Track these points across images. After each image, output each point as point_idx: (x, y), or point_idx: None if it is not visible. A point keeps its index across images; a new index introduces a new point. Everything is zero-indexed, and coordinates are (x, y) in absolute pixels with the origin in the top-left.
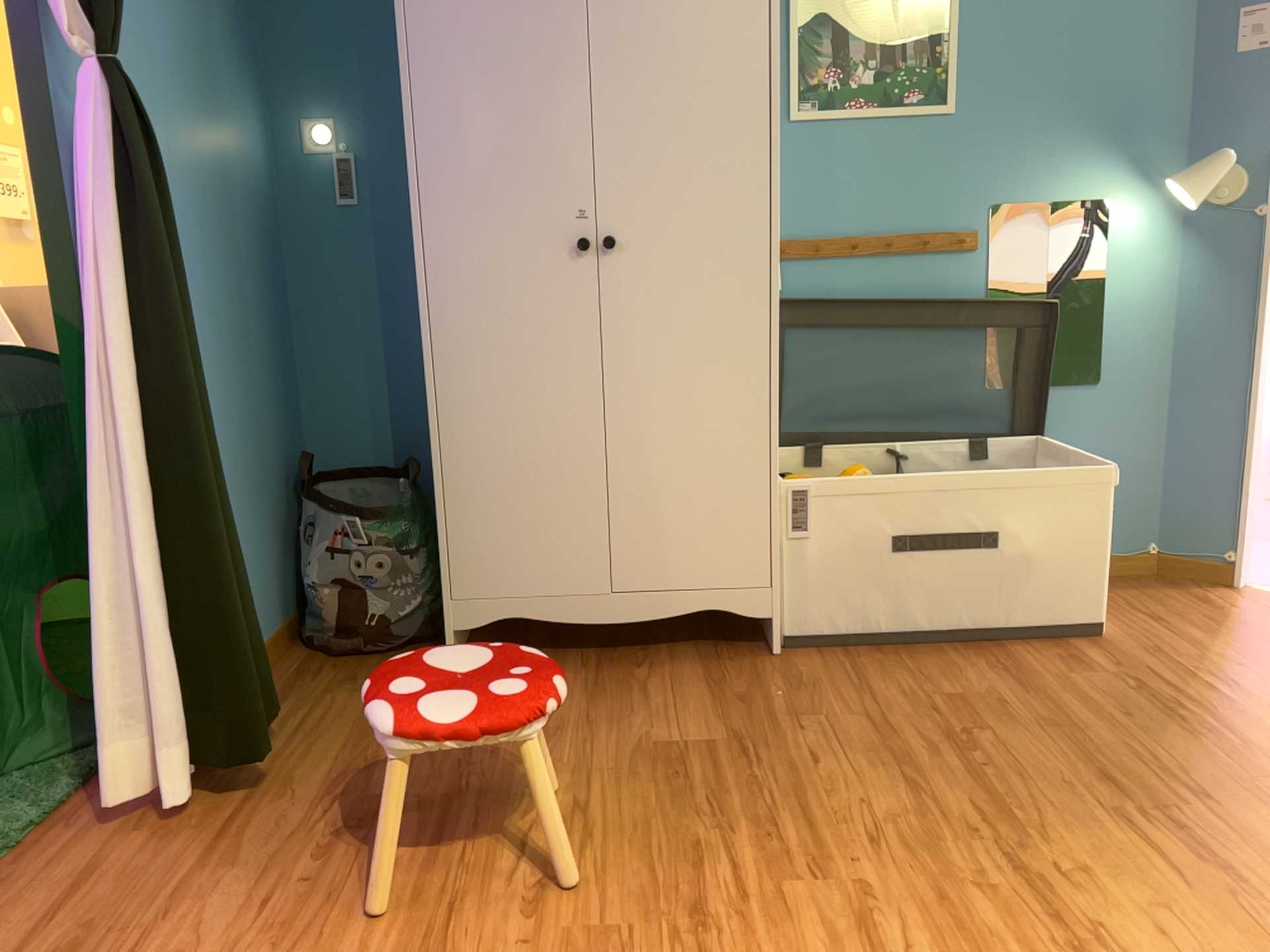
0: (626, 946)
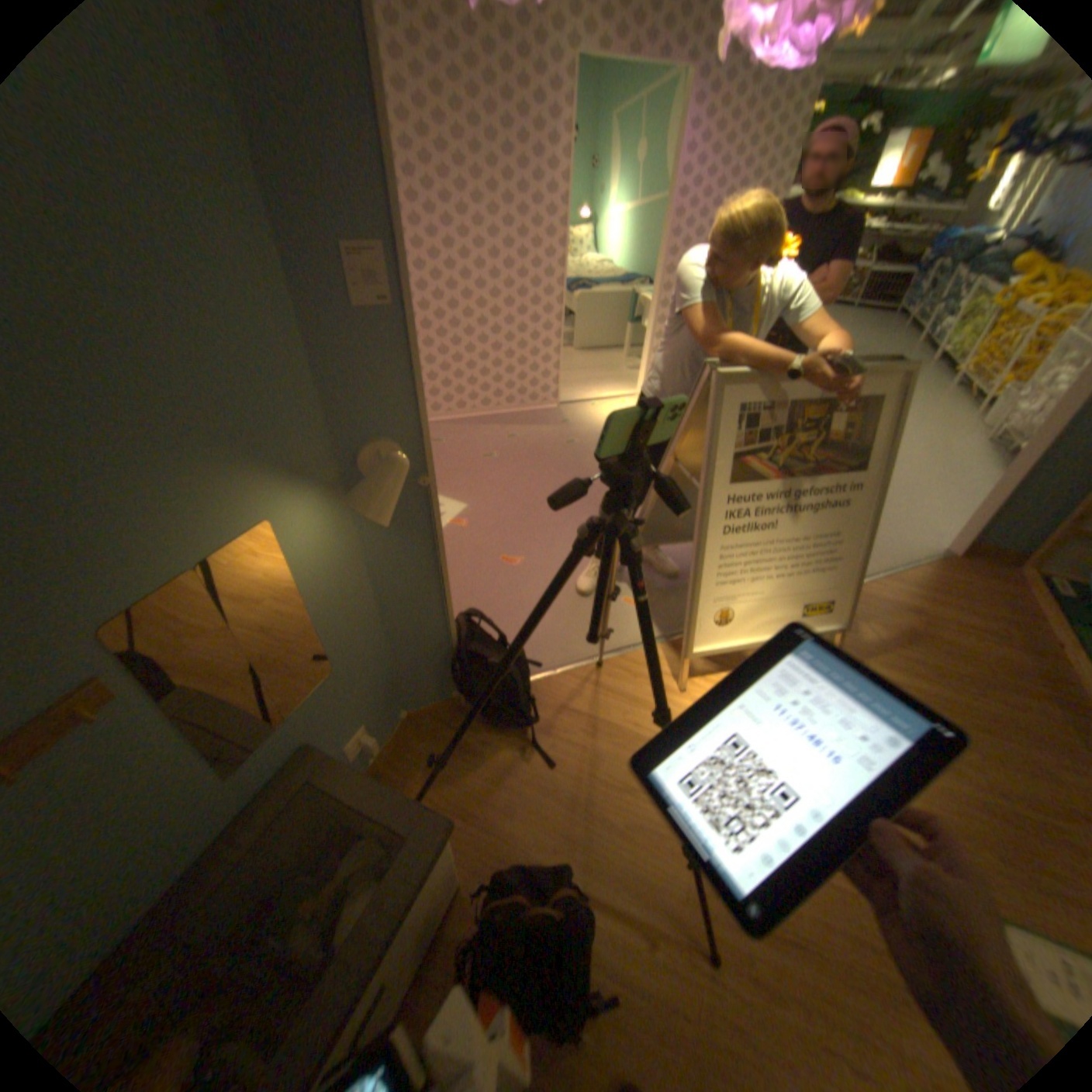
0: None
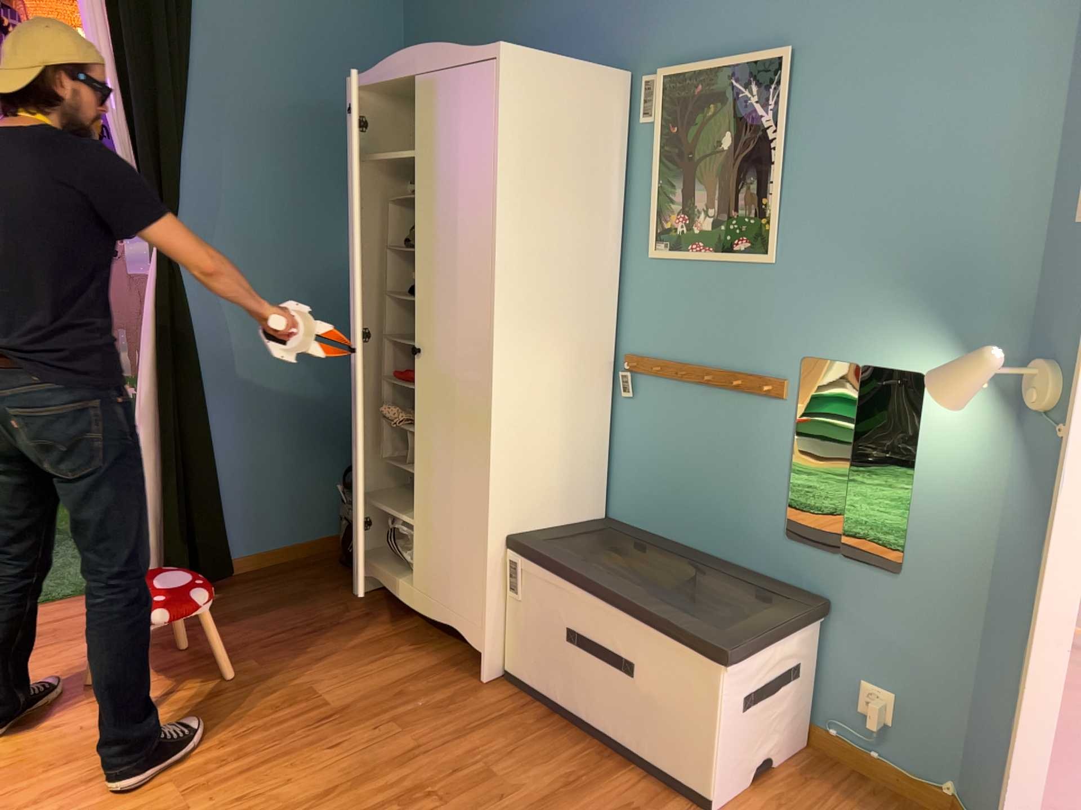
0: (93, 764)
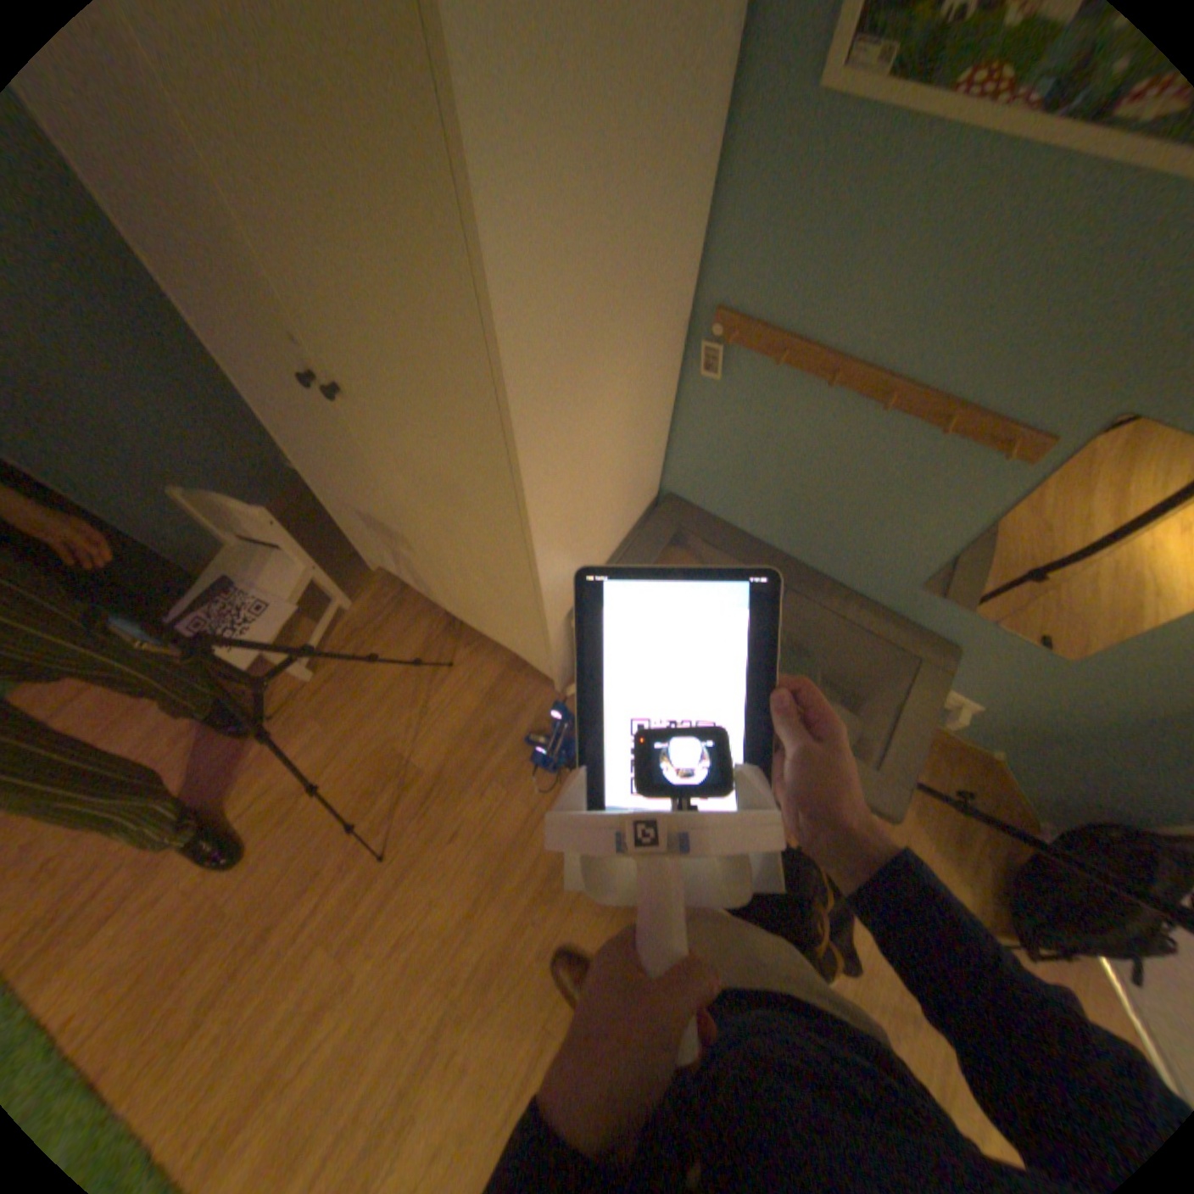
0: (227, 944)
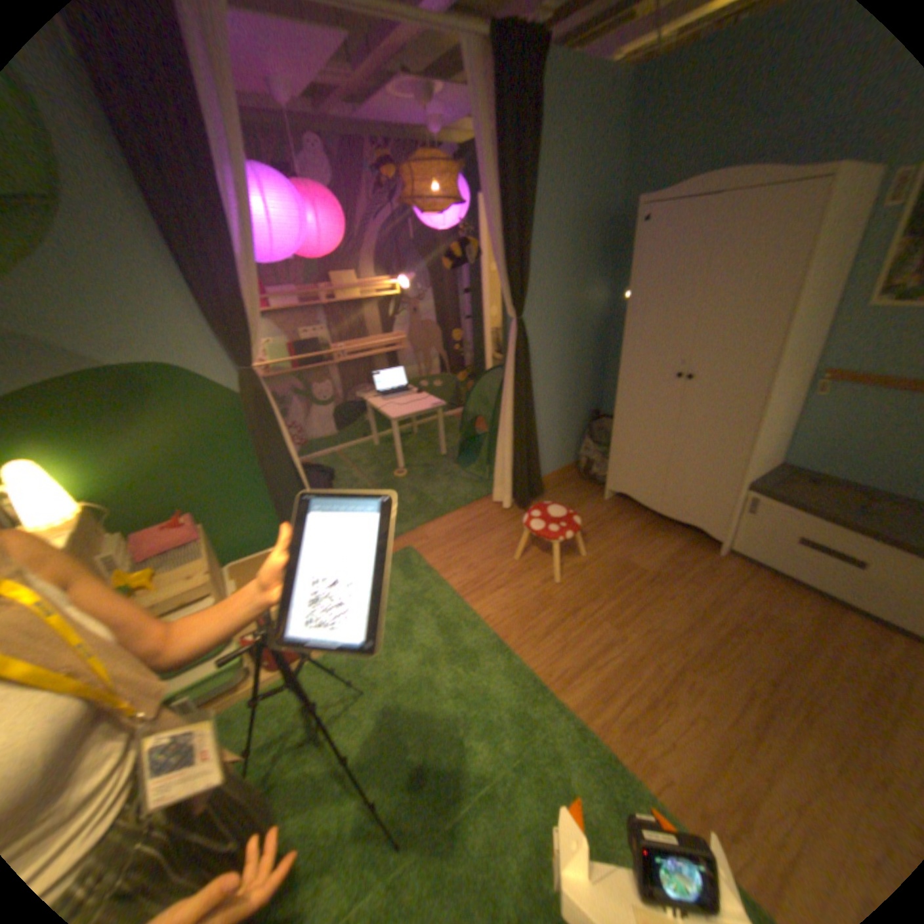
0: (558, 609)
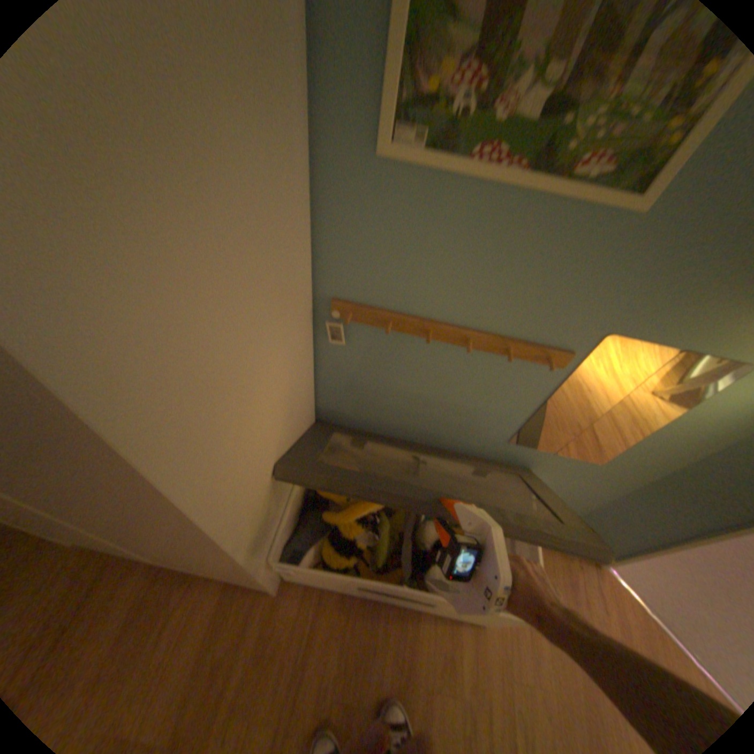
0: None
